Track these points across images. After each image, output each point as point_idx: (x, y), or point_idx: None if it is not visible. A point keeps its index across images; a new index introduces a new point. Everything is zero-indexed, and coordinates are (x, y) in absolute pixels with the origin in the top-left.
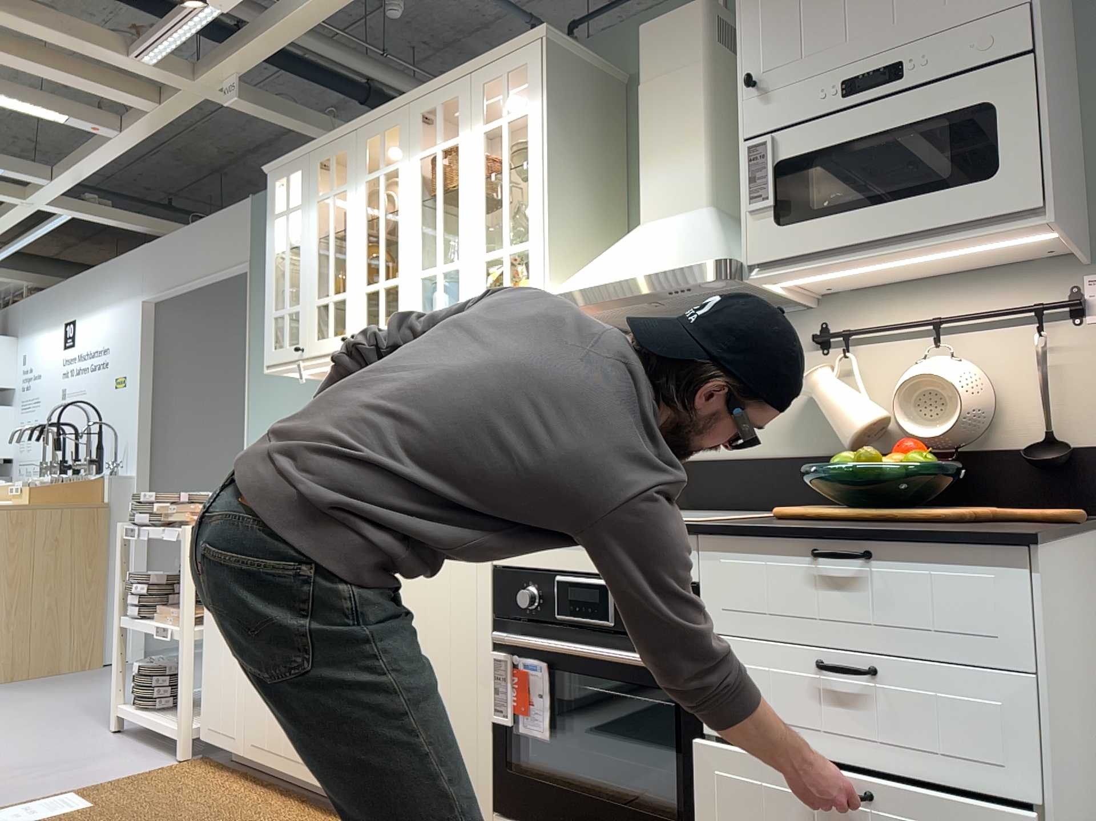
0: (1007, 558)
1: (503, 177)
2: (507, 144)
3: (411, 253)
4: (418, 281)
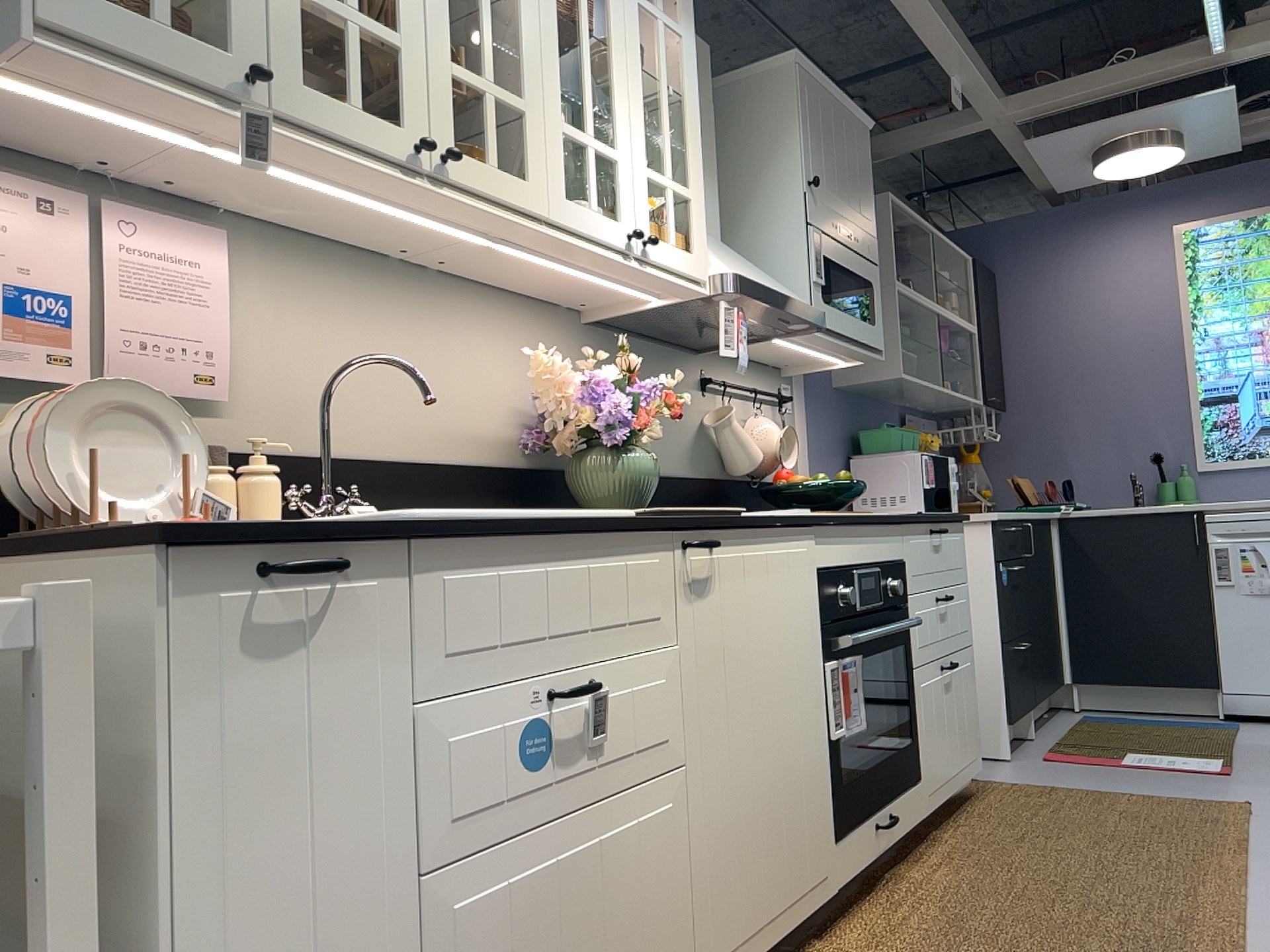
0: (963, 527)
1: (665, 88)
2: (665, 49)
3: (548, 81)
4: (560, 136)
